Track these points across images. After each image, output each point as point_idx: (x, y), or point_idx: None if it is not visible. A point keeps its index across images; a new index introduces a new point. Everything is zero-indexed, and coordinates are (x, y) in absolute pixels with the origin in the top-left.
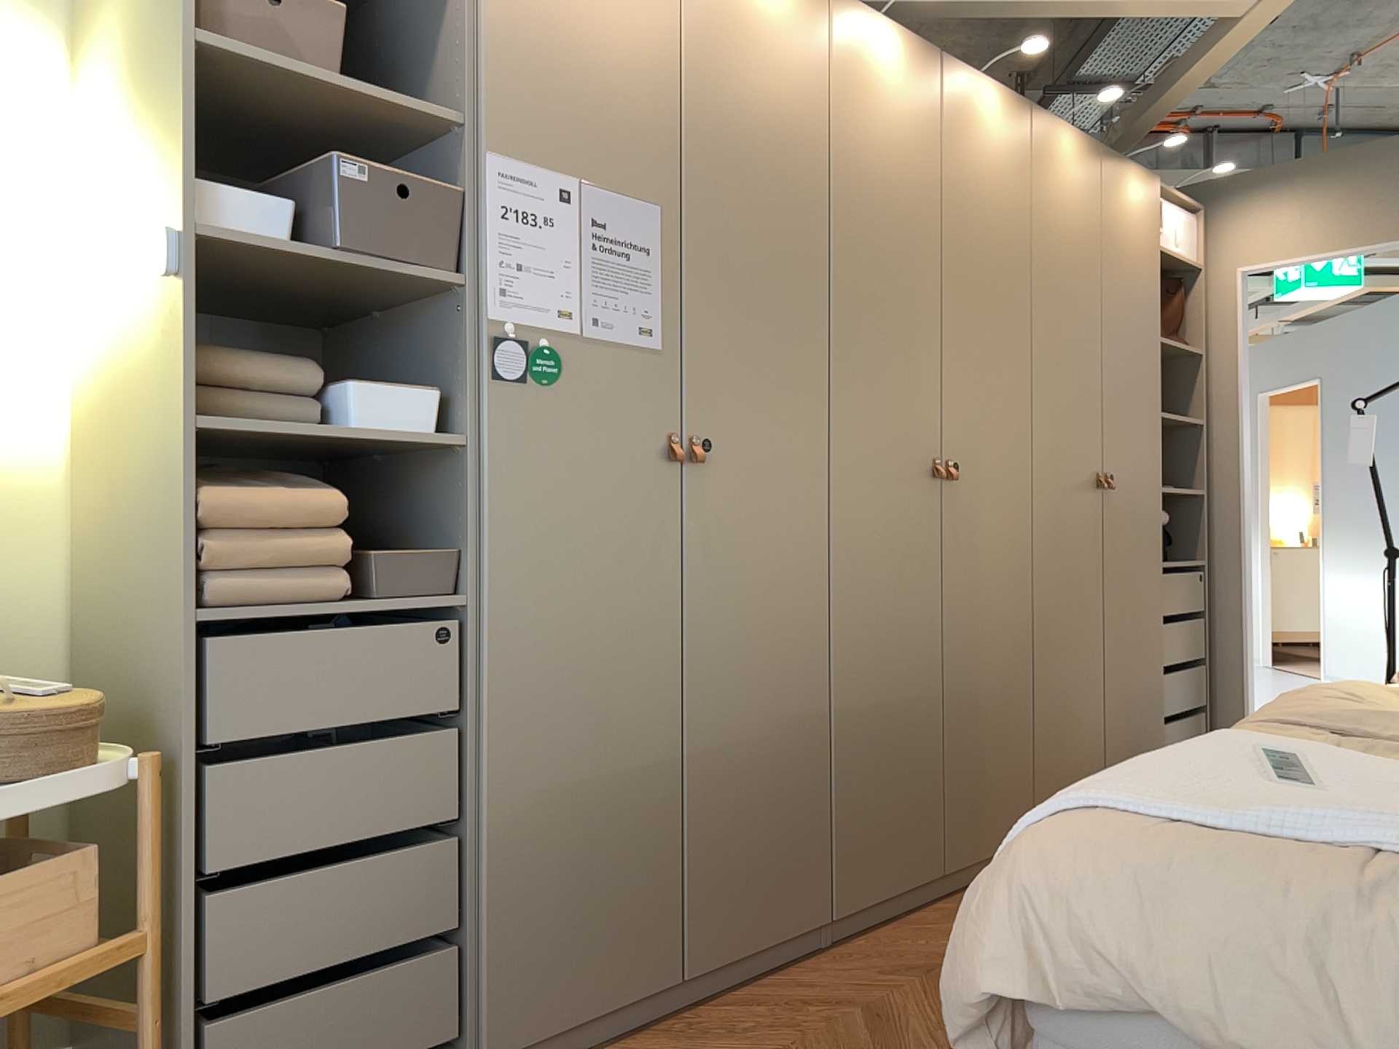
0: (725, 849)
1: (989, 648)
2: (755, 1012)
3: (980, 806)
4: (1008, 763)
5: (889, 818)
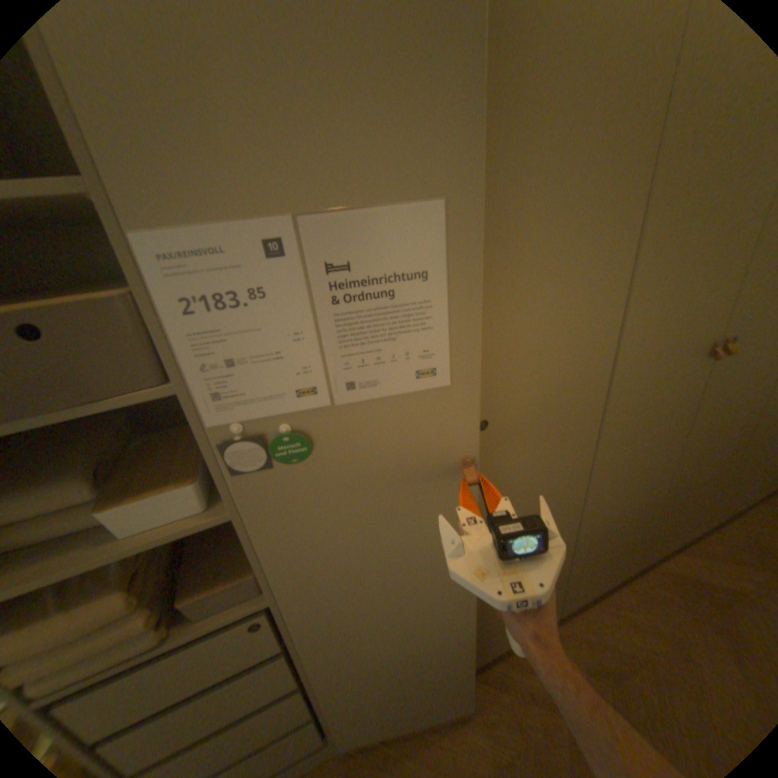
0: (489, 625)
1: (712, 454)
2: (501, 697)
3: (674, 534)
4: (702, 507)
5: (607, 567)
